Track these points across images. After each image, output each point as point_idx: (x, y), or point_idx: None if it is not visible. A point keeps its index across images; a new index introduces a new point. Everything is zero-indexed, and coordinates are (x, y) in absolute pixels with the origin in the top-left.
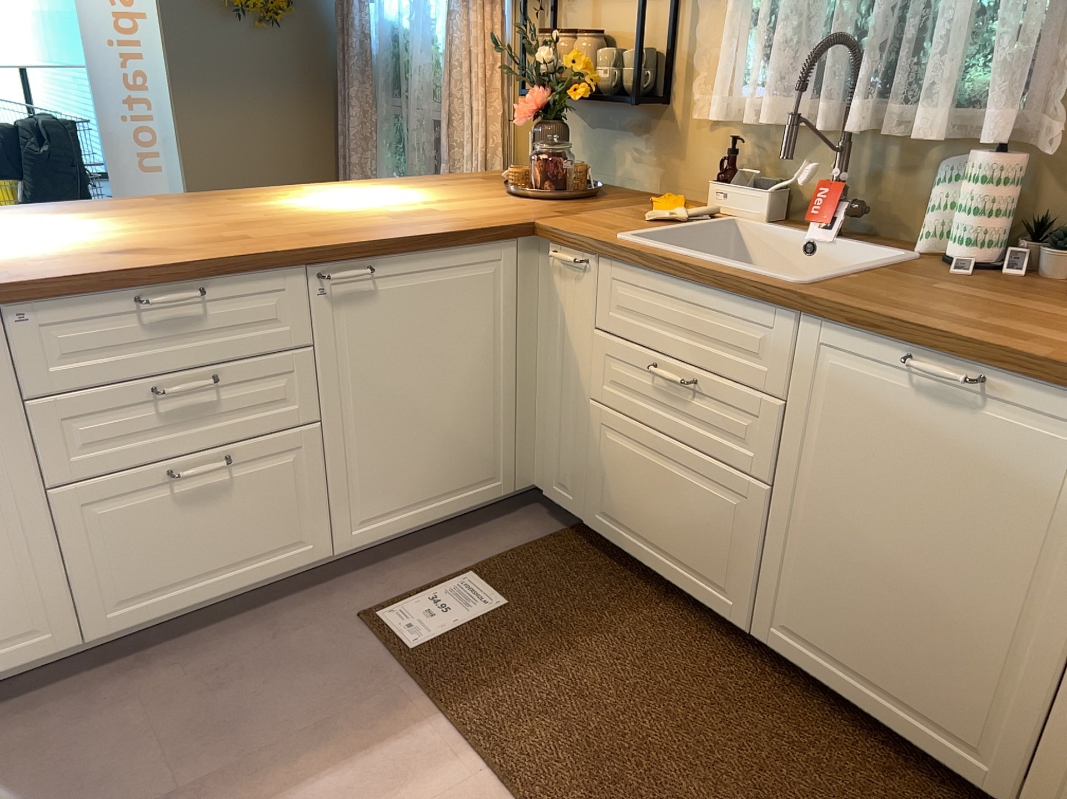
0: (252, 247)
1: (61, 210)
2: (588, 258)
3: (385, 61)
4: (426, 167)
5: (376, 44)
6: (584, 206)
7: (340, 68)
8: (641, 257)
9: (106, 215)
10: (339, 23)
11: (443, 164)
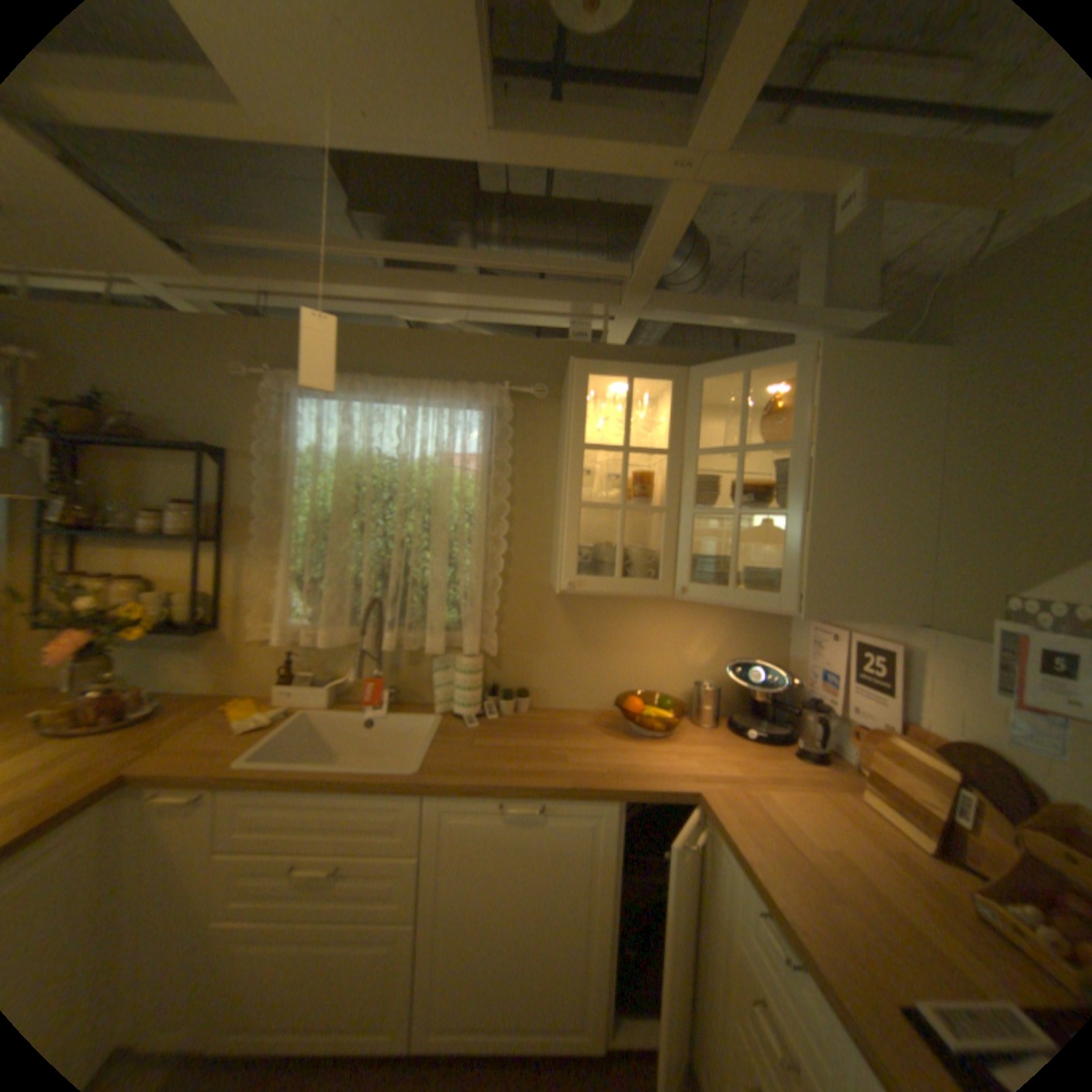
0: None
1: None
2: (199, 796)
3: None
4: None
5: None
6: (153, 733)
7: None
8: (269, 785)
9: None
10: None
11: None
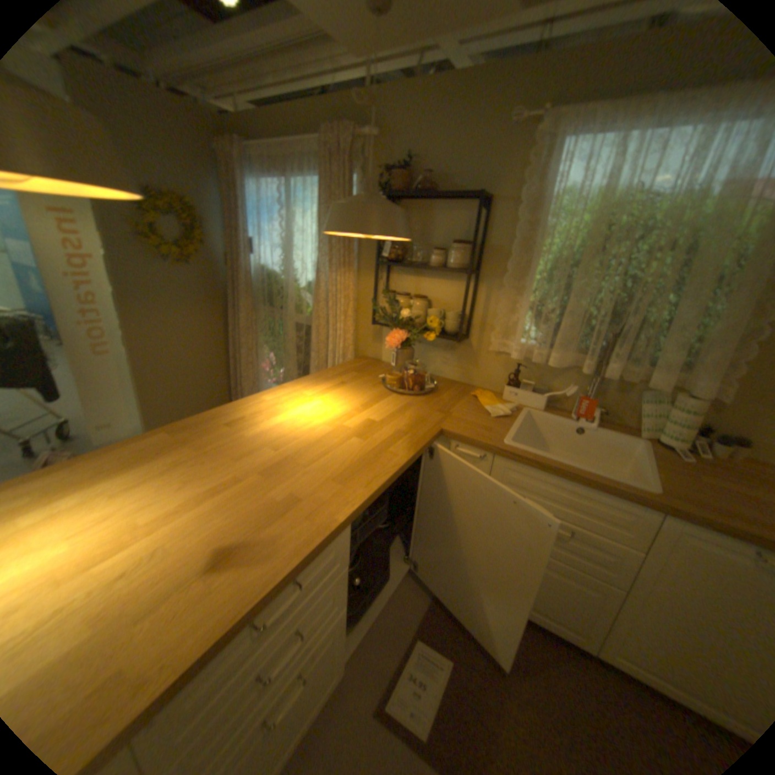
0: (314, 518)
1: (89, 472)
2: (487, 455)
3: (260, 288)
4: (292, 348)
5: (252, 276)
6: (443, 402)
7: (228, 288)
8: (538, 464)
9: (139, 475)
10: (222, 261)
11: (312, 353)
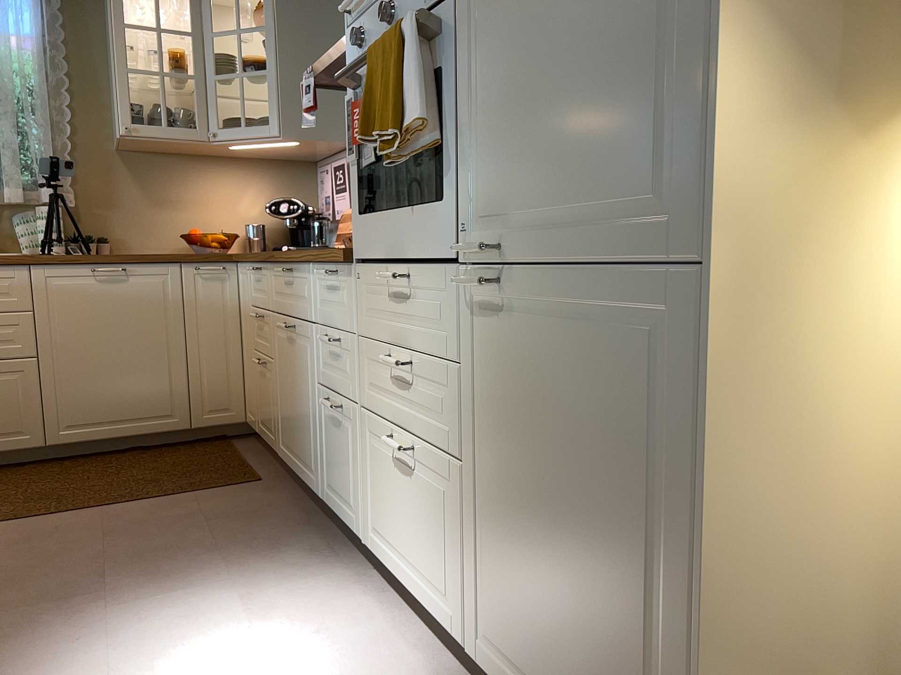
0: None
1: None
2: None
3: None
4: None
5: None
6: None
7: None
8: None
9: None
10: None
11: None
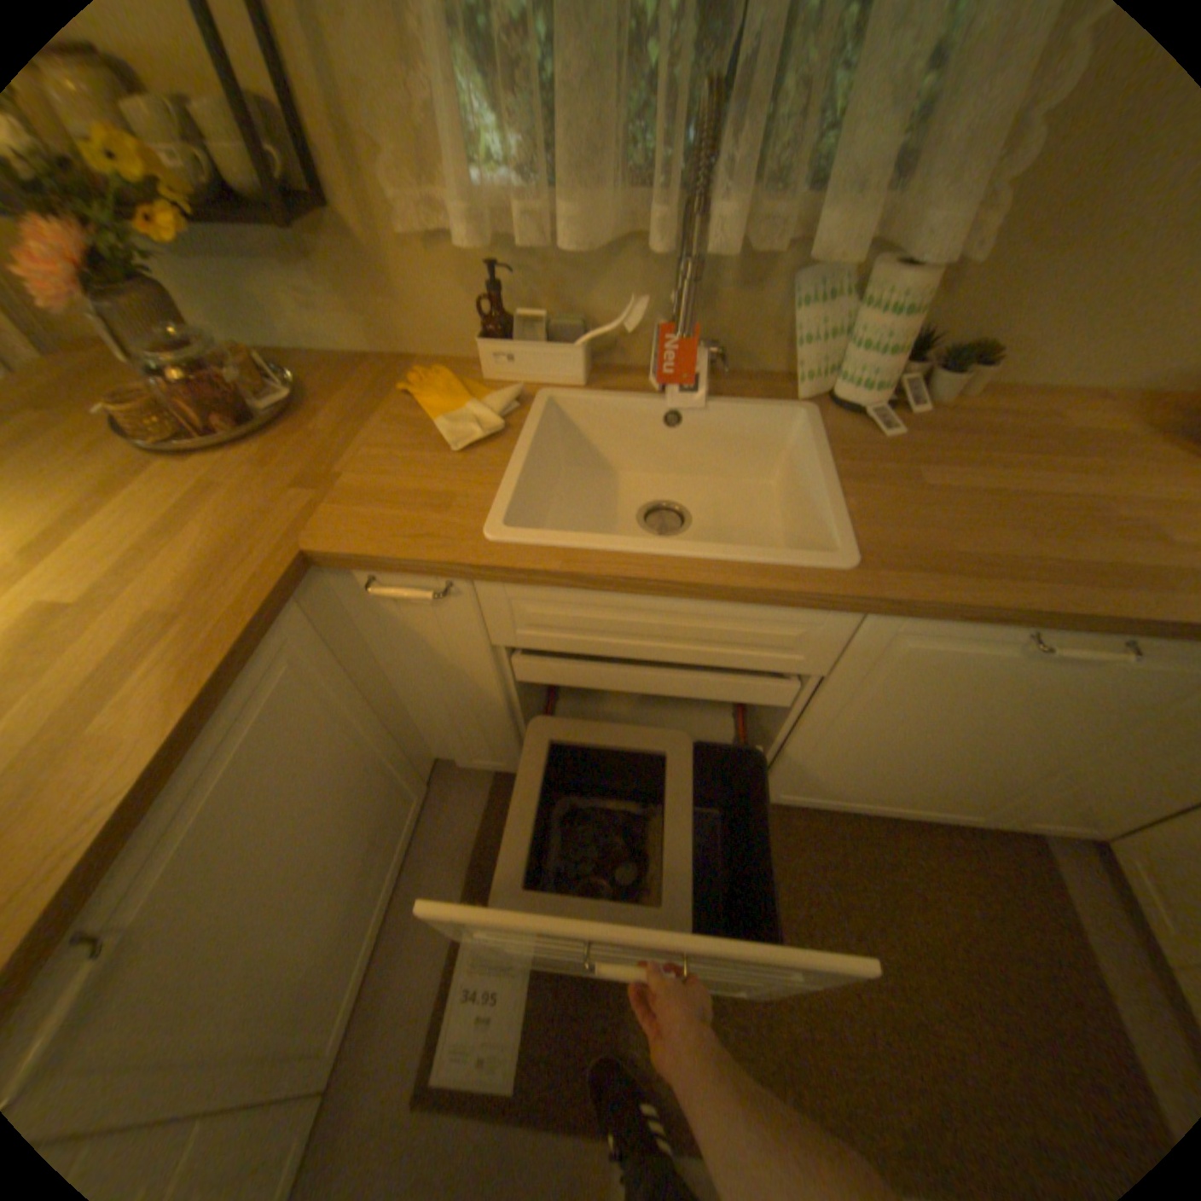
0: None
1: None
2: (451, 582)
3: None
4: None
5: None
6: (314, 440)
7: None
8: (577, 579)
9: None
10: None
11: None
